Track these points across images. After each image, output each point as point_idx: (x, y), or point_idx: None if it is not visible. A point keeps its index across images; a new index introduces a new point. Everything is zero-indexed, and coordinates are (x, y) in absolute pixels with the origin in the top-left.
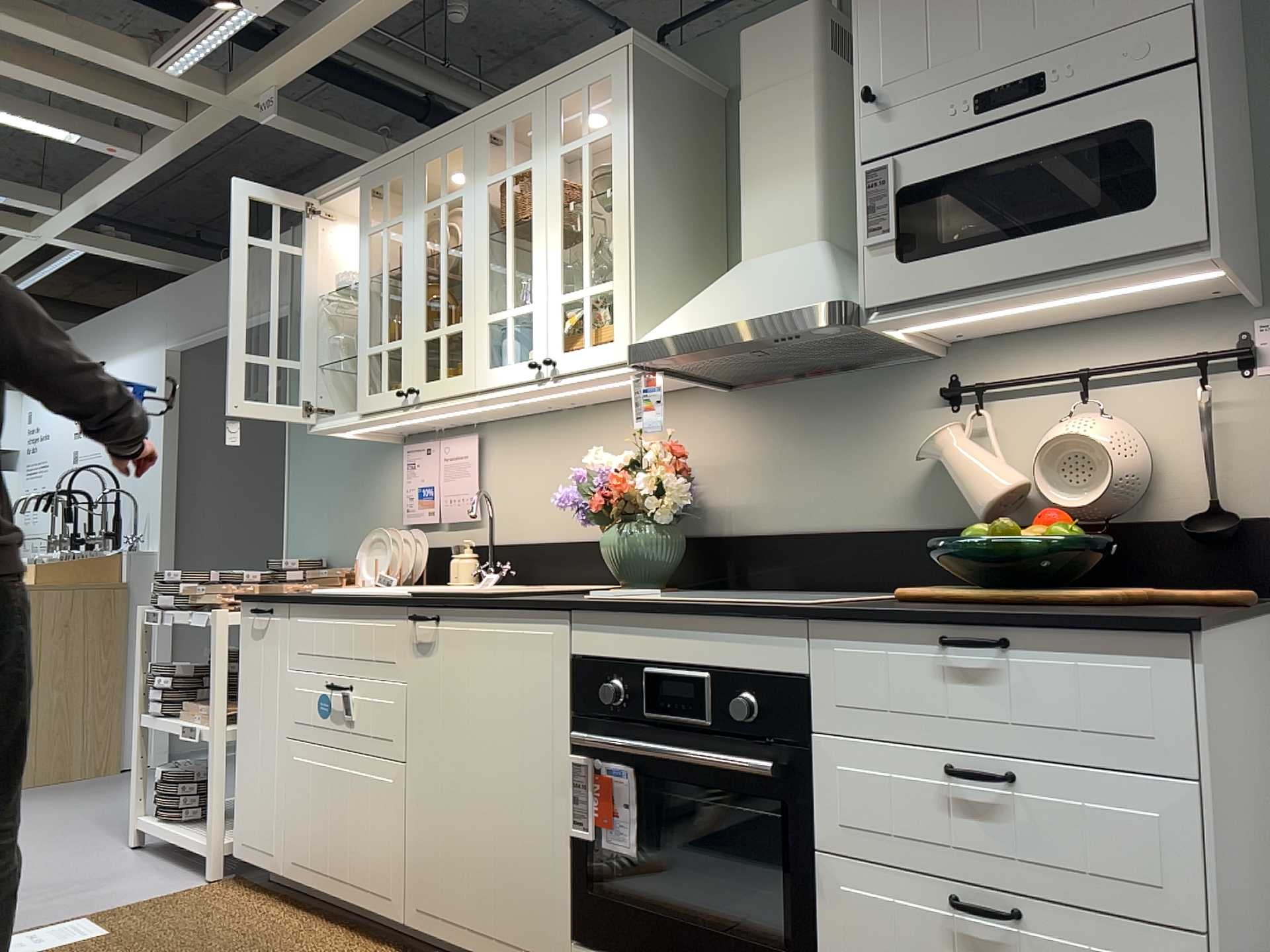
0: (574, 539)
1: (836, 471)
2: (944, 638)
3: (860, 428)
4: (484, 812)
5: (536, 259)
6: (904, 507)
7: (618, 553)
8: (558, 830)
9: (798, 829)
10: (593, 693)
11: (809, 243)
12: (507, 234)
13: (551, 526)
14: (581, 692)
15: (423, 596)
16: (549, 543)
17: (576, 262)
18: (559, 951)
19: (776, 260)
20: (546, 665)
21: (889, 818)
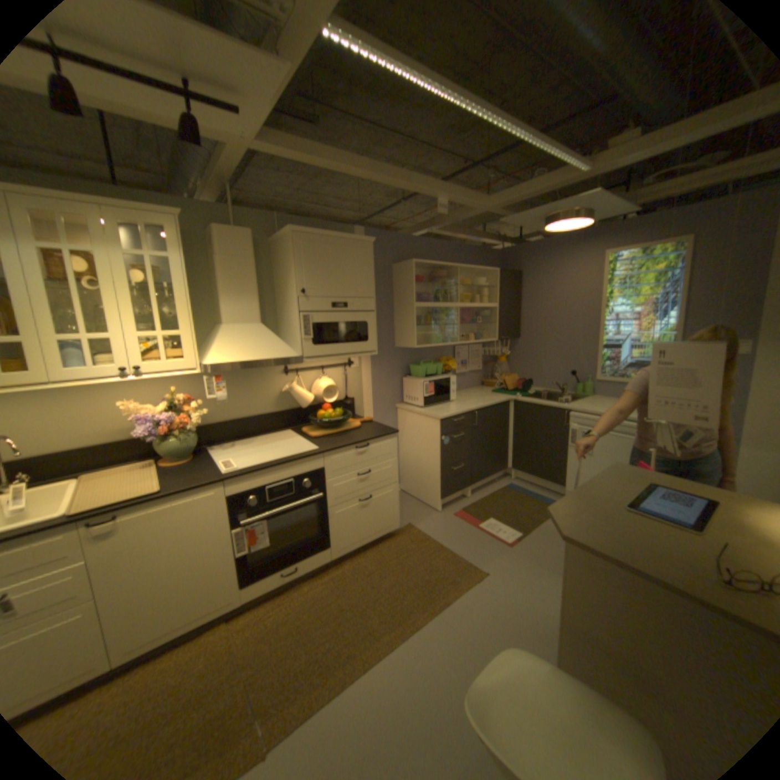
0: (84, 446)
1: (247, 396)
2: (359, 447)
3: (255, 382)
4: (177, 580)
5: (111, 309)
6: (273, 405)
7: (175, 448)
8: (227, 559)
9: (322, 506)
10: (241, 505)
11: (258, 324)
12: (72, 287)
13: (57, 442)
14: (234, 507)
15: (86, 511)
16: (59, 452)
17: (143, 316)
18: (233, 597)
19: (248, 329)
20: (212, 505)
21: (345, 491)
